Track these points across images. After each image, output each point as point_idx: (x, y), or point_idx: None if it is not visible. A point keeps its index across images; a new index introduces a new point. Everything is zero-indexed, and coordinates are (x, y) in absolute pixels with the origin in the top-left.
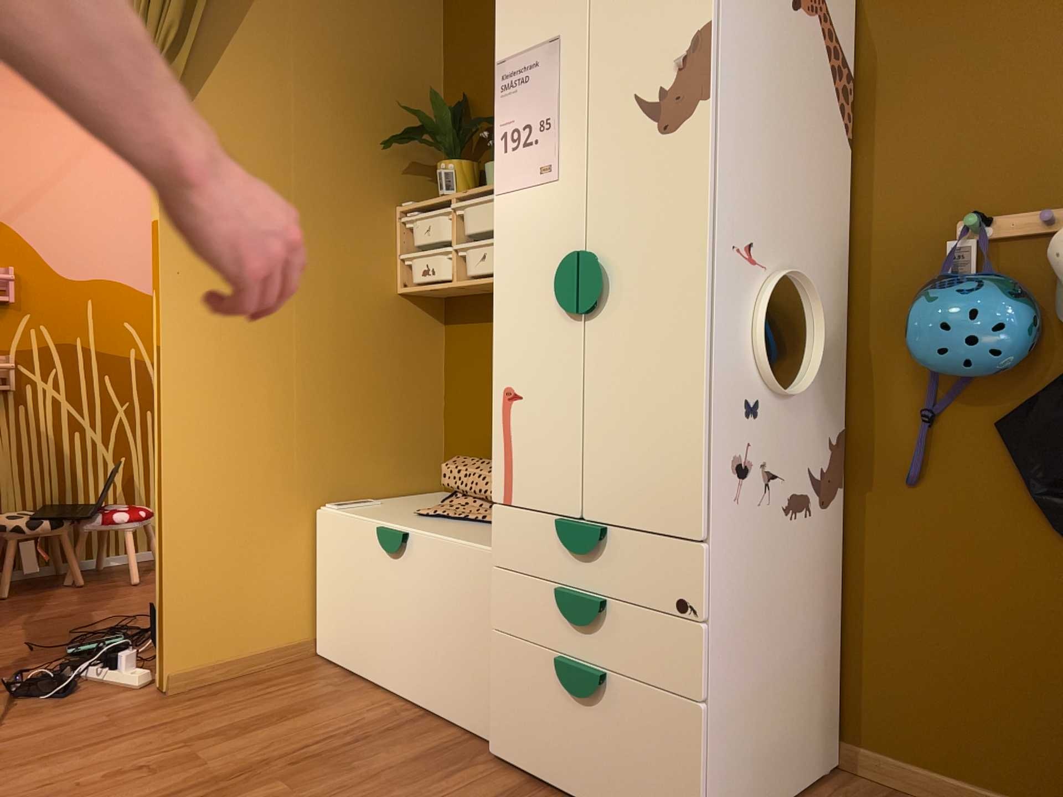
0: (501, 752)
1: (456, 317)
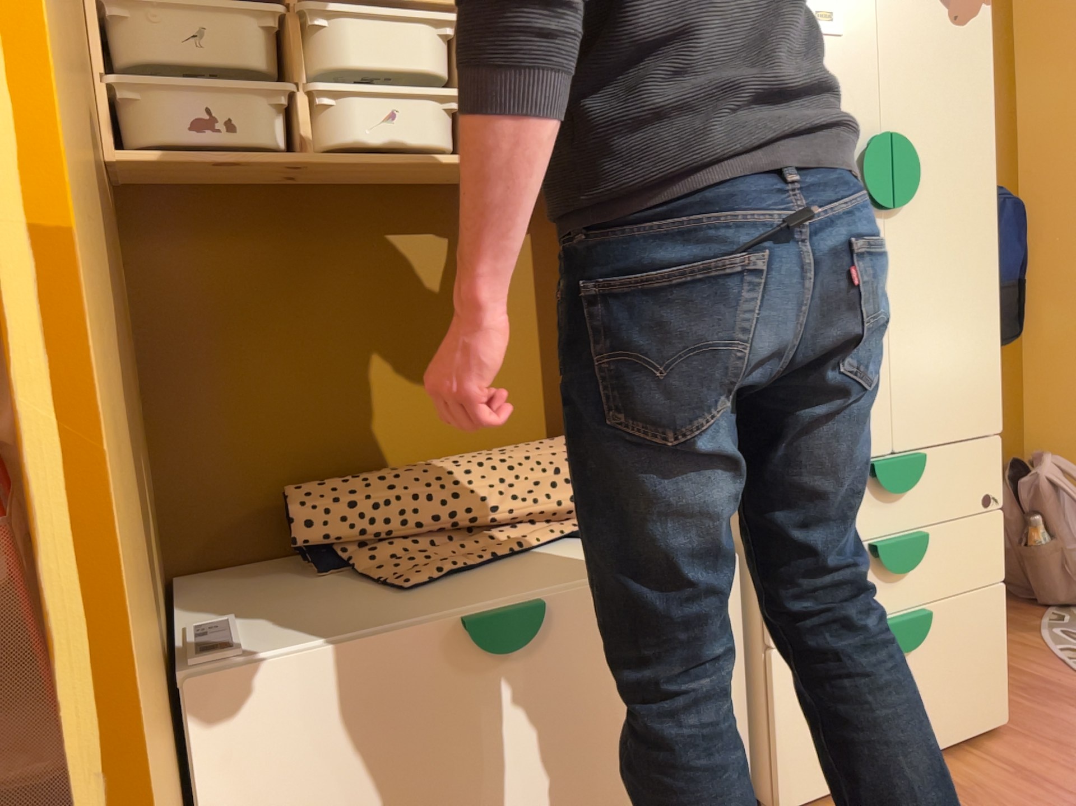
0: (801, 795)
1: (166, 230)
